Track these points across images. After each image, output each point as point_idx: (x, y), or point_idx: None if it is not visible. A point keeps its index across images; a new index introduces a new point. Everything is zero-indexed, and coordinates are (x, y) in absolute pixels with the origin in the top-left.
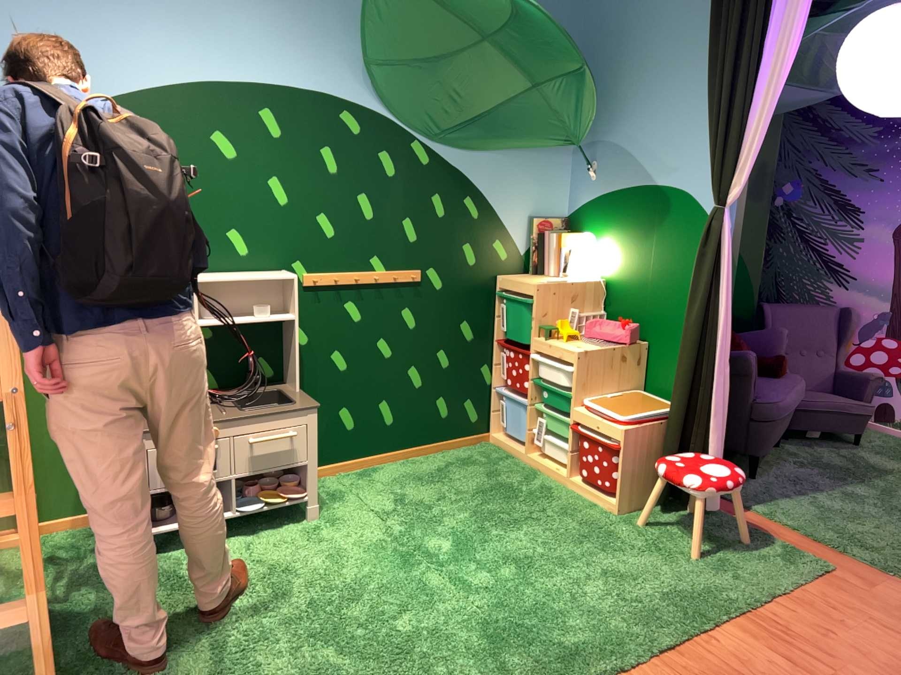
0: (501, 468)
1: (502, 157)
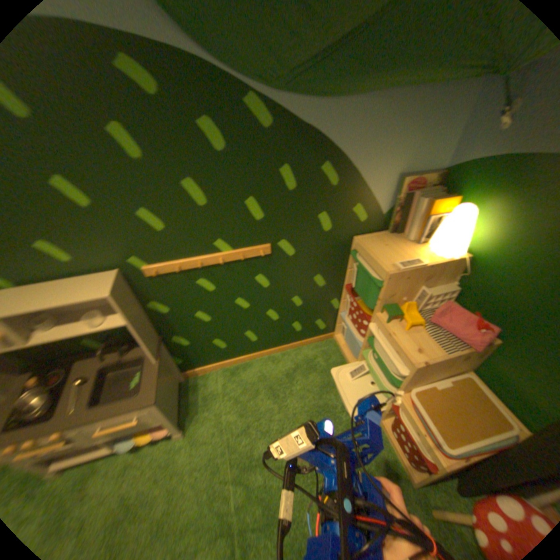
0: (335, 384)
1: (386, 96)
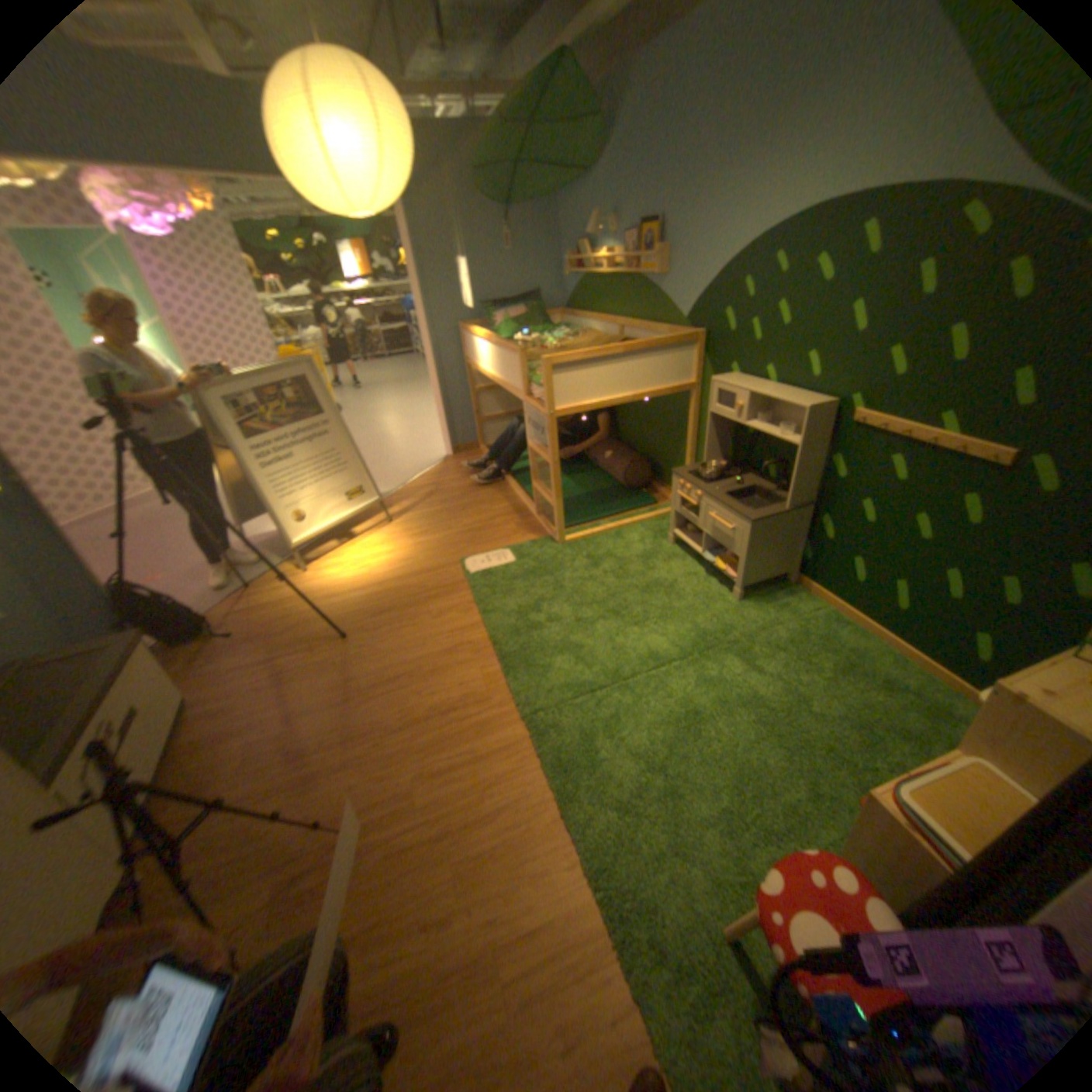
0: (930, 755)
1: None
